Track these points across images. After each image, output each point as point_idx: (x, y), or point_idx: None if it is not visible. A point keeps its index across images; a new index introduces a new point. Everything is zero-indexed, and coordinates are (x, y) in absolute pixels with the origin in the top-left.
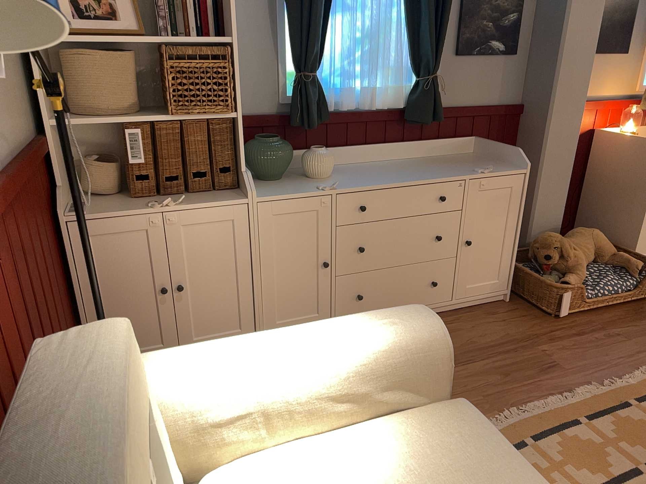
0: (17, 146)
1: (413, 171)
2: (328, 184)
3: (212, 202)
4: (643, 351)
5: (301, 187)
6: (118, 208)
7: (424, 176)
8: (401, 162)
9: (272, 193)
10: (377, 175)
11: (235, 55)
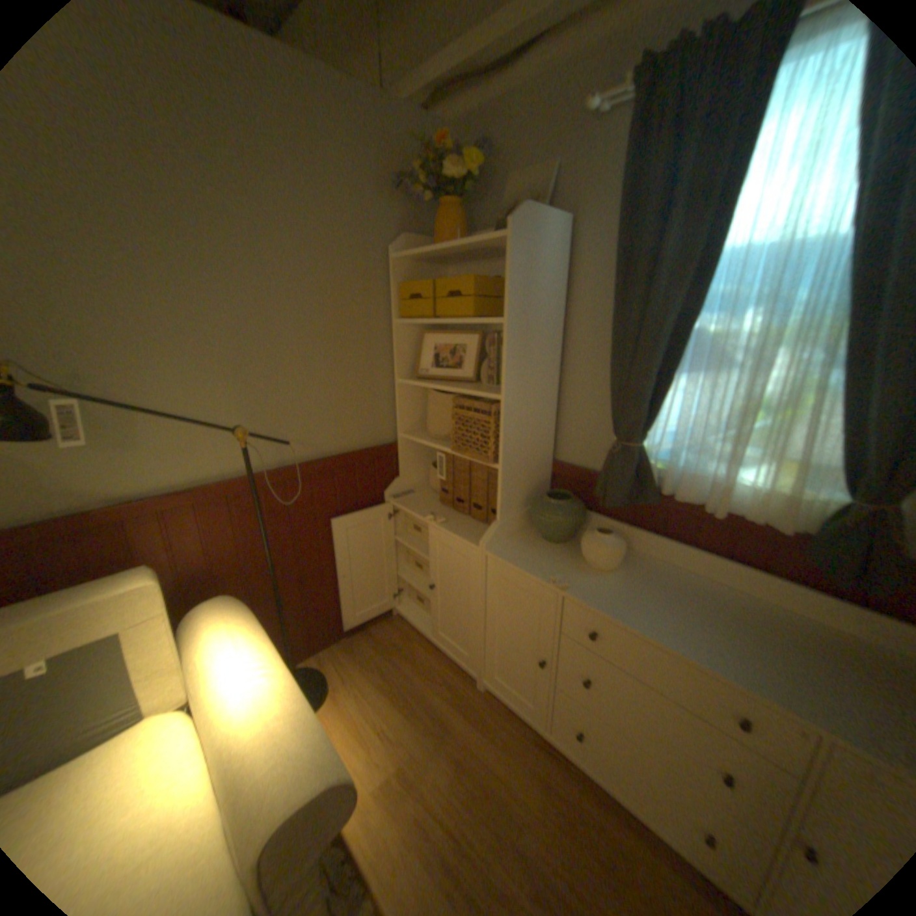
0: (342, 449)
1: (745, 643)
2: (565, 581)
3: (462, 535)
4: None
5: (550, 565)
6: (418, 506)
7: (738, 664)
8: (778, 616)
9: (509, 556)
10: (669, 609)
11: (505, 412)
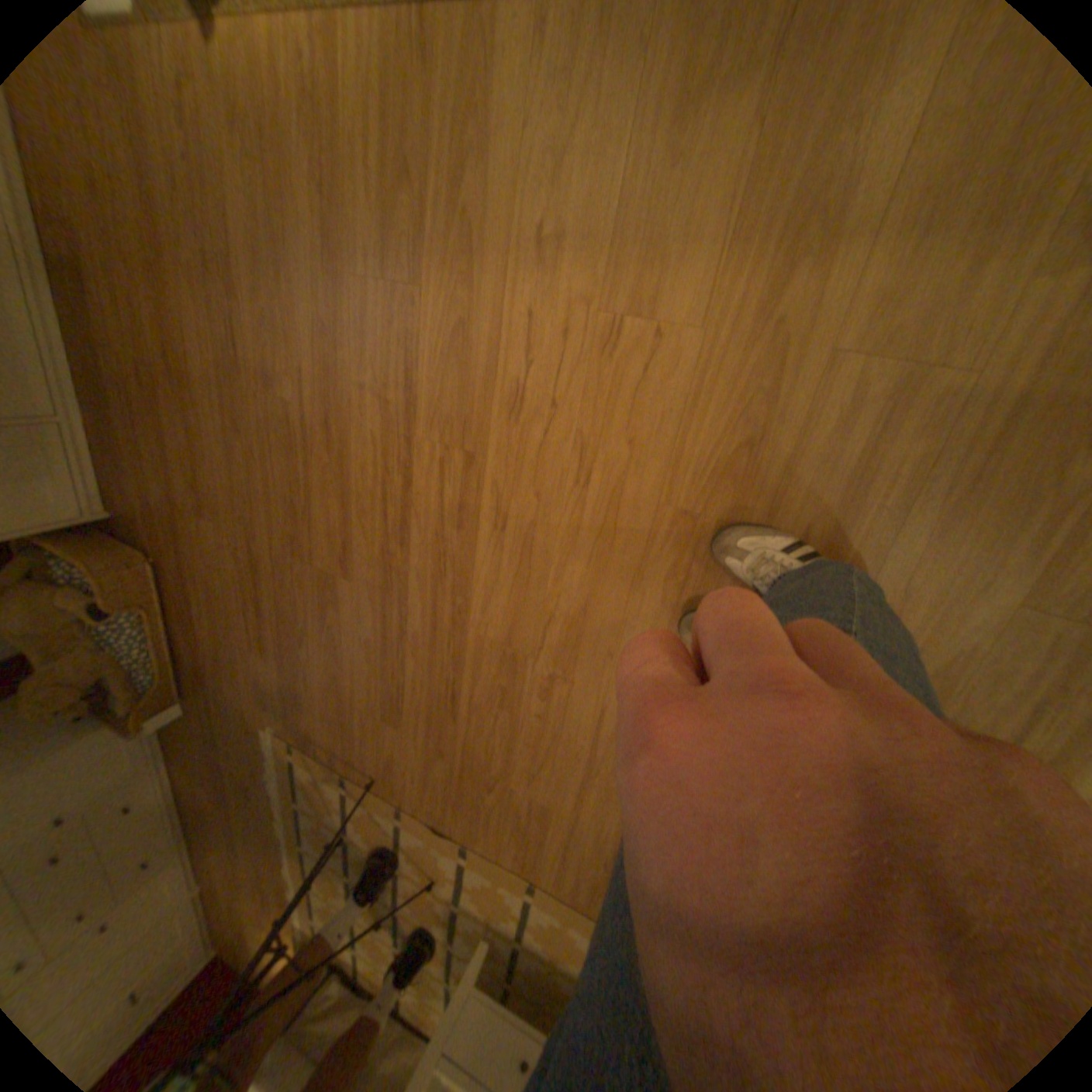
0: None
1: None
2: None
3: None
4: (233, 708)
5: None
6: None
7: None
8: None
9: None
10: None
11: None
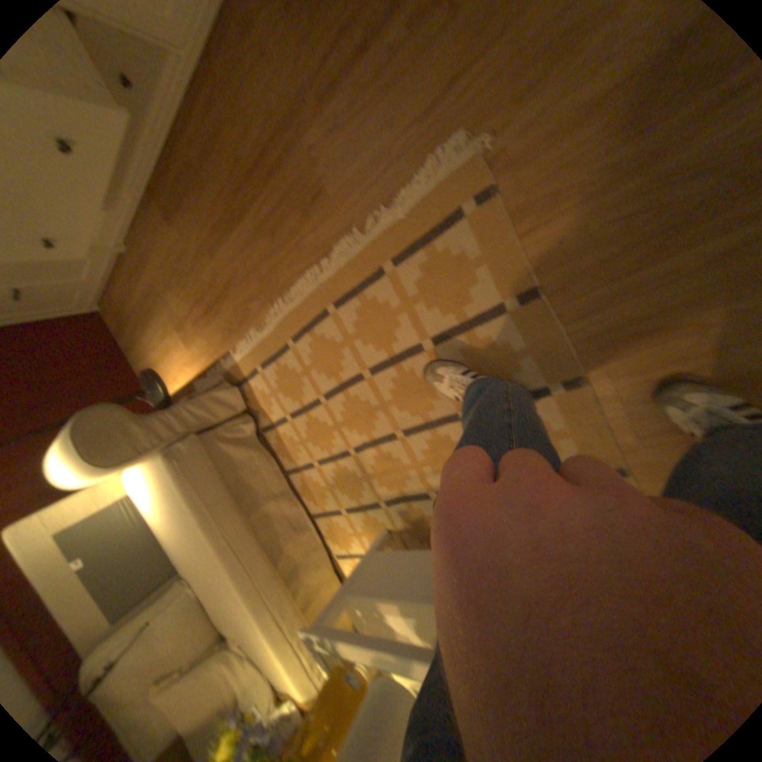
0: None
1: None
2: None
3: None
4: (463, 66)
5: None
6: None
7: None
8: None
9: None
10: None
11: None
